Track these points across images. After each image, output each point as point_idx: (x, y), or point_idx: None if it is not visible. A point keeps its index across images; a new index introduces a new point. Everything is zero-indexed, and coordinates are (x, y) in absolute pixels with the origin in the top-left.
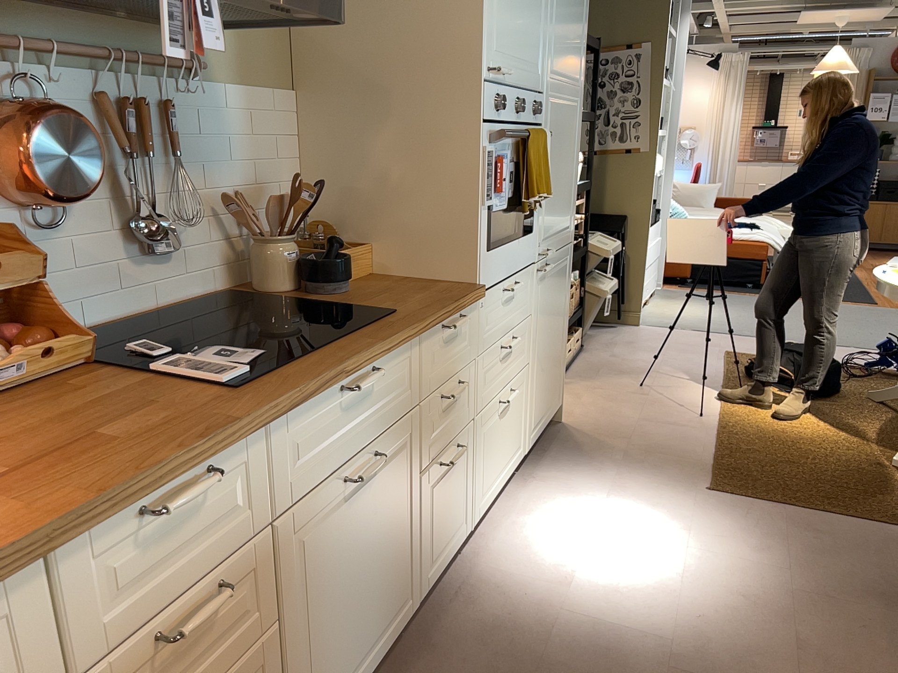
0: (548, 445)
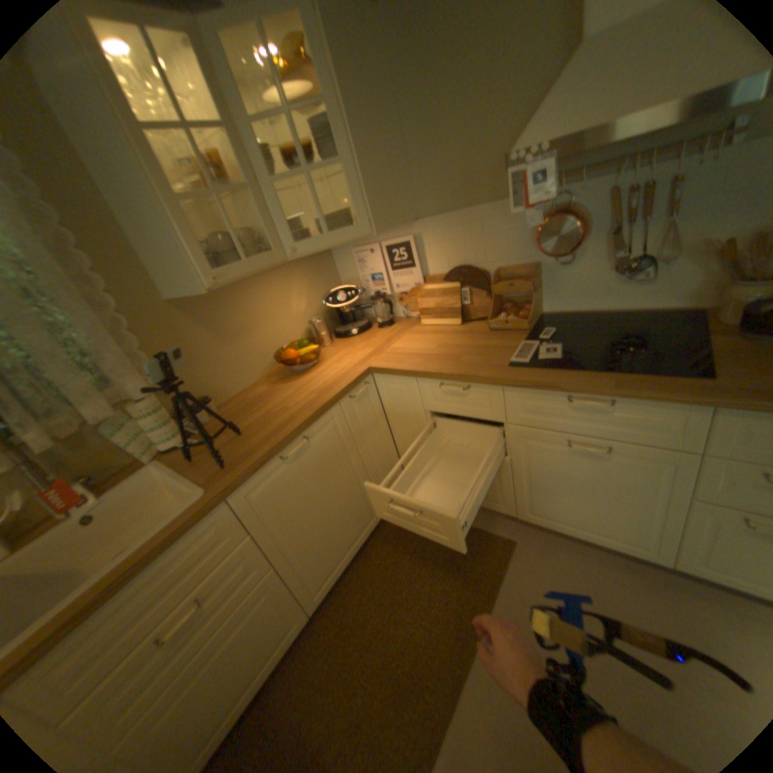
0: None
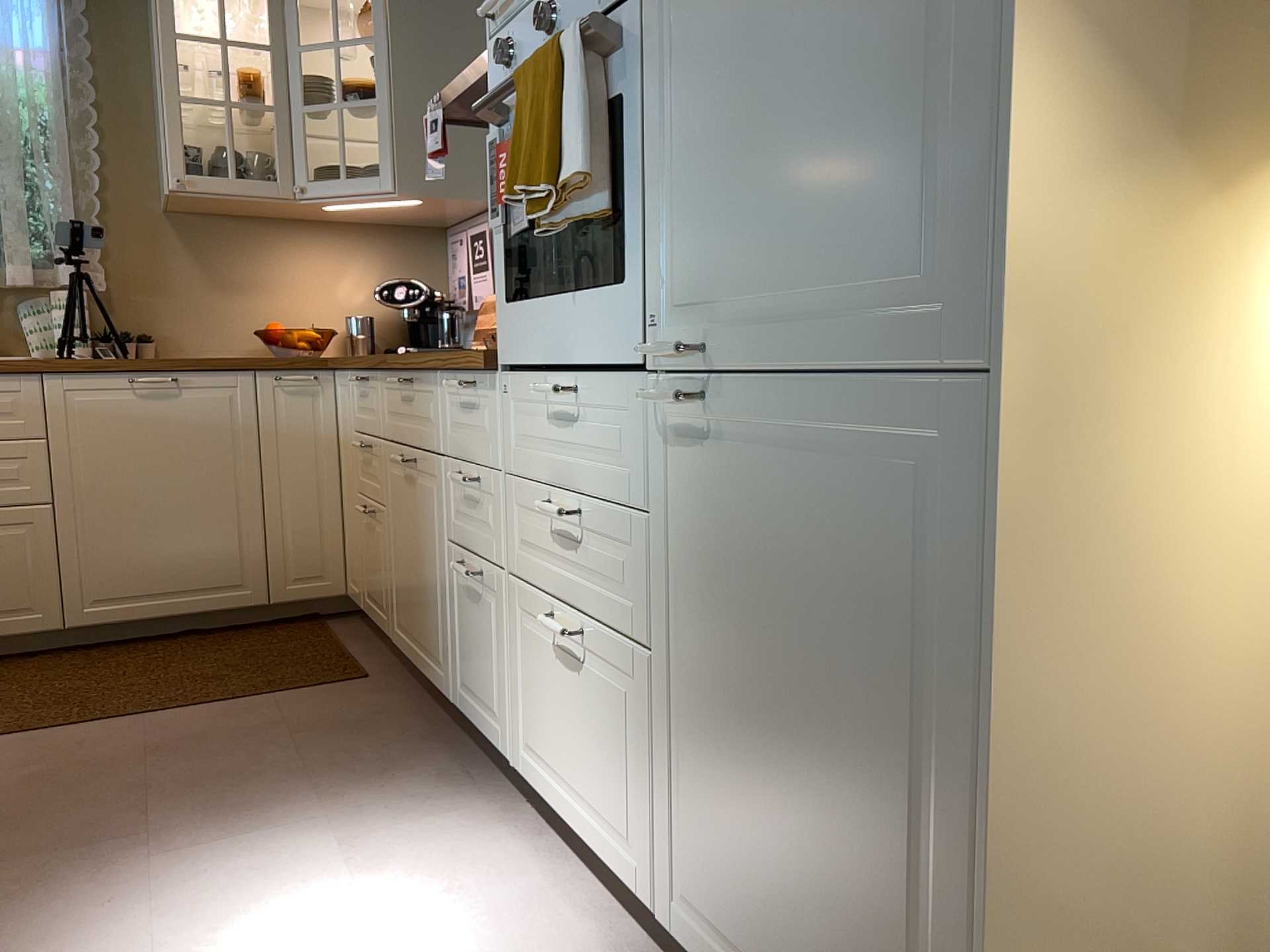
0: None
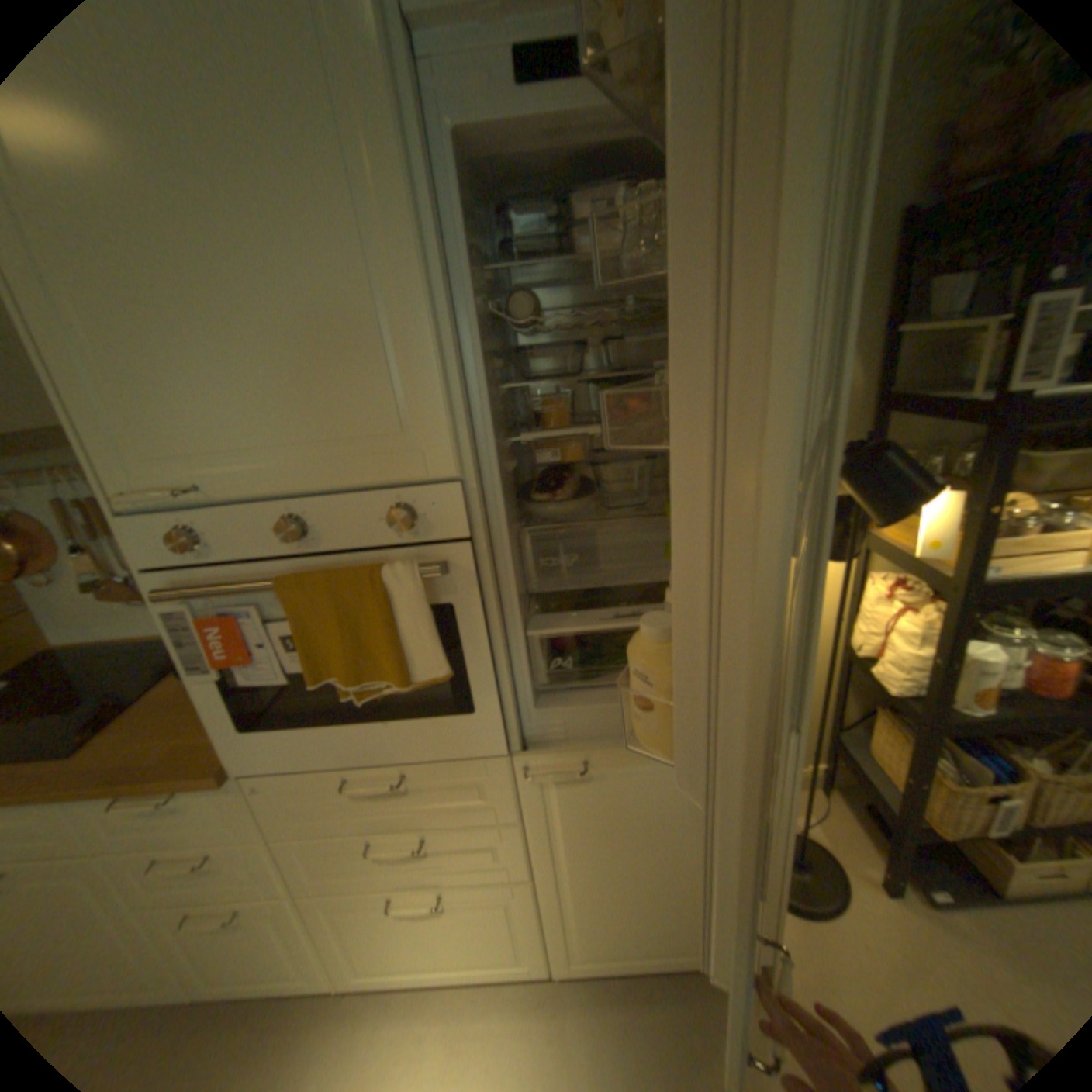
0: (671, 997)
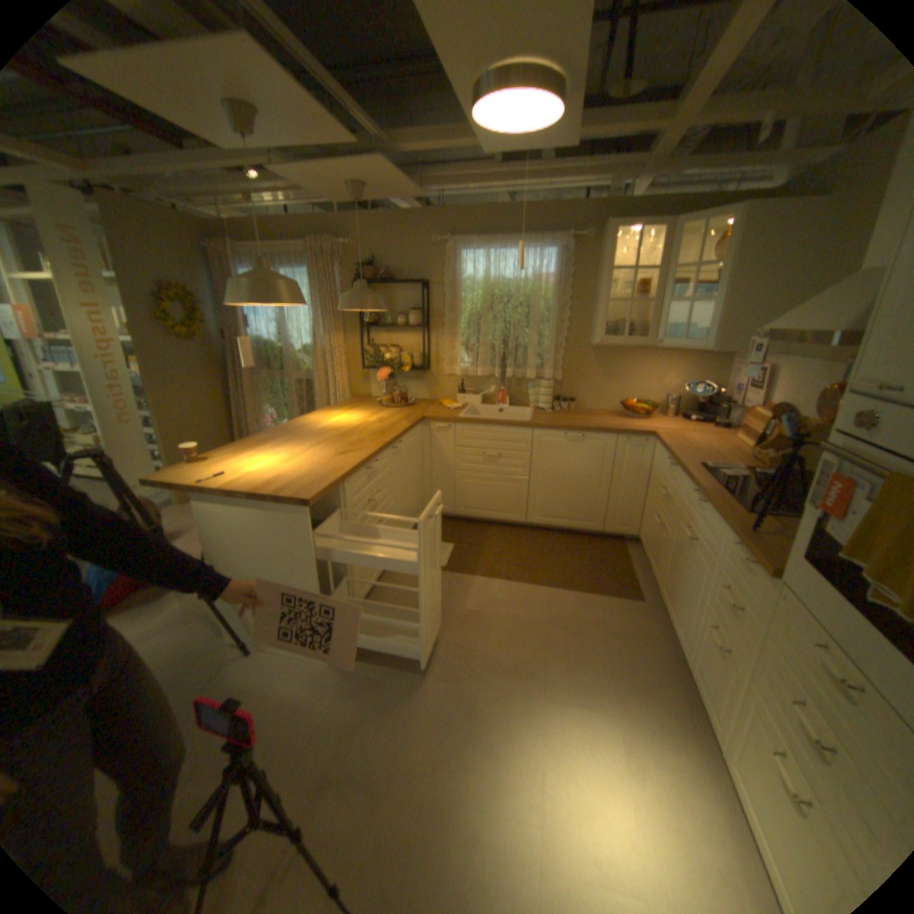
0: None
